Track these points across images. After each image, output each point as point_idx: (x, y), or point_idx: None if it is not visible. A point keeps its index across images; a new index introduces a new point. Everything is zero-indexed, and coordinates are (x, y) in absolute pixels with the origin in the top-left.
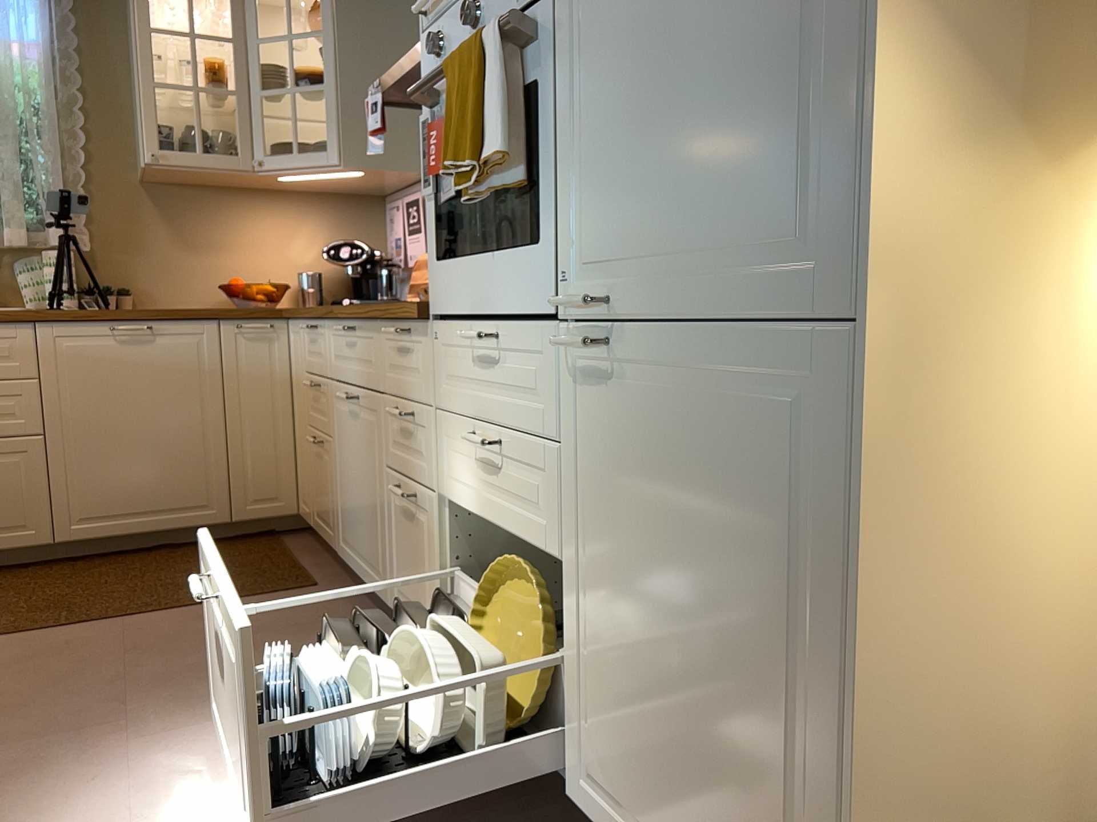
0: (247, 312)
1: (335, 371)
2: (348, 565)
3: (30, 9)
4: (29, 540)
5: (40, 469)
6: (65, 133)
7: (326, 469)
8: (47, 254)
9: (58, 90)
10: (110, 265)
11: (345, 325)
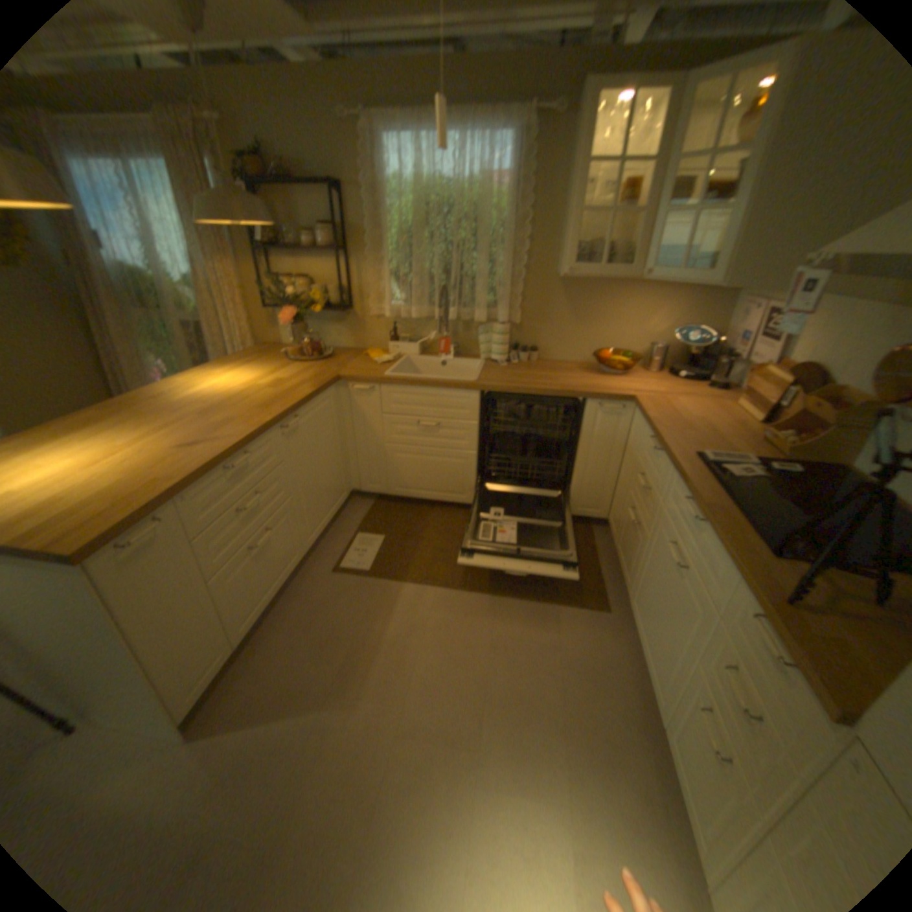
0: (609, 396)
1: (670, 508)
2: (635, 622)
3: (510, 142)
4: (463, 499)
5: (472, 468)
6: (517, 239)
7: (637, 542)
8: (495, 326)
9: (518, 206)
10: (529, 330)
11: (694, 499)
